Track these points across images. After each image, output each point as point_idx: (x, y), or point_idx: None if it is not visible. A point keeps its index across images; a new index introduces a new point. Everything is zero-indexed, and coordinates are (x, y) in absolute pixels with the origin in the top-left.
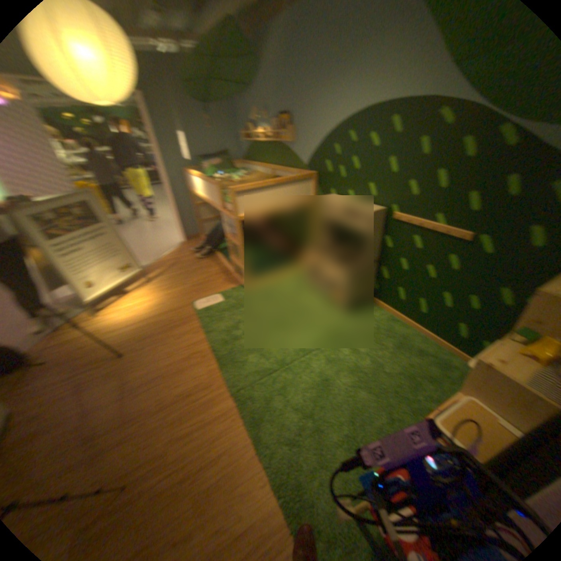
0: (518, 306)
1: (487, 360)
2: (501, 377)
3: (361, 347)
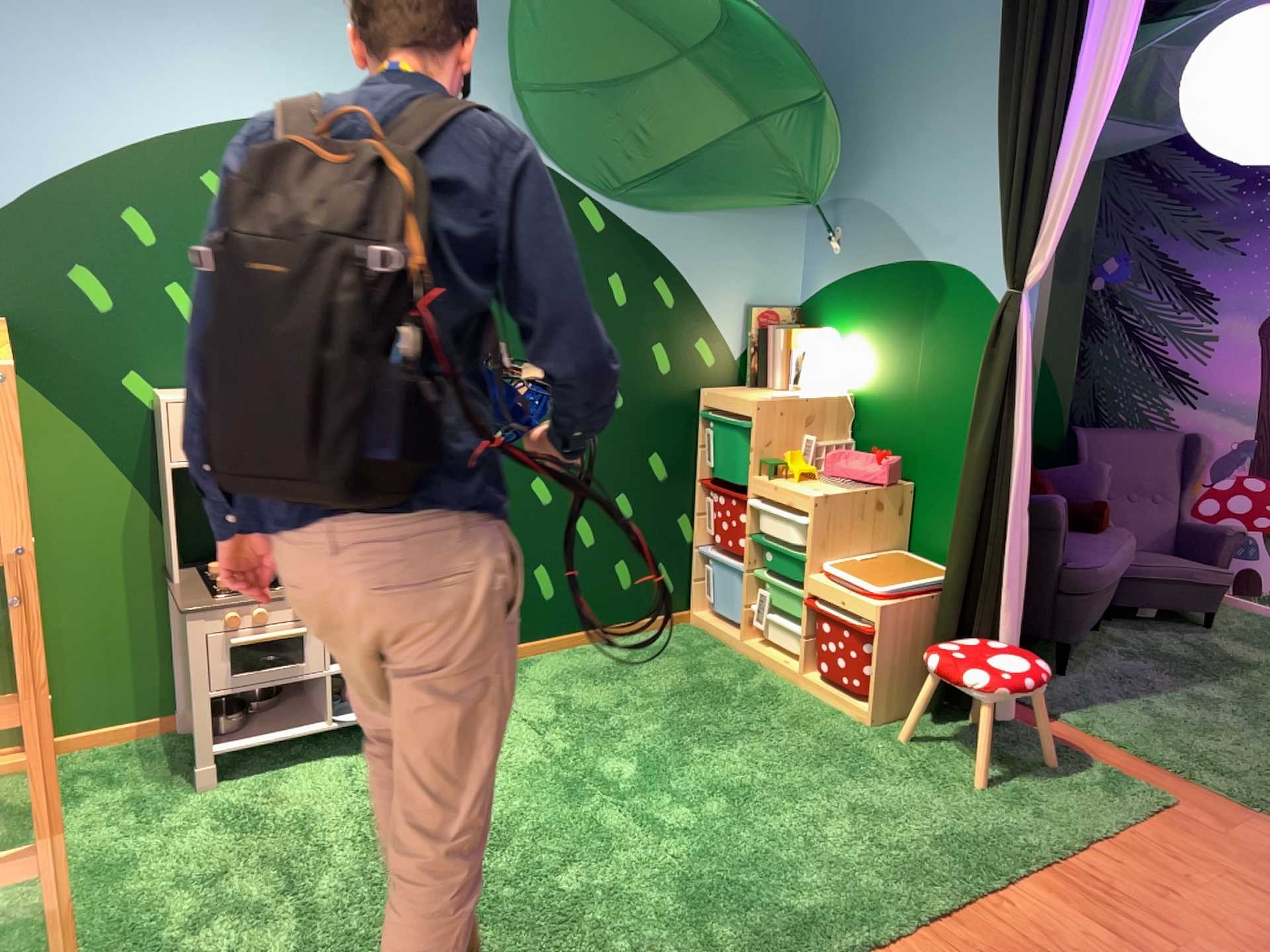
0: (671, 471)
1: (807, 494)
2: (833, 496)
3: (592, 721)
